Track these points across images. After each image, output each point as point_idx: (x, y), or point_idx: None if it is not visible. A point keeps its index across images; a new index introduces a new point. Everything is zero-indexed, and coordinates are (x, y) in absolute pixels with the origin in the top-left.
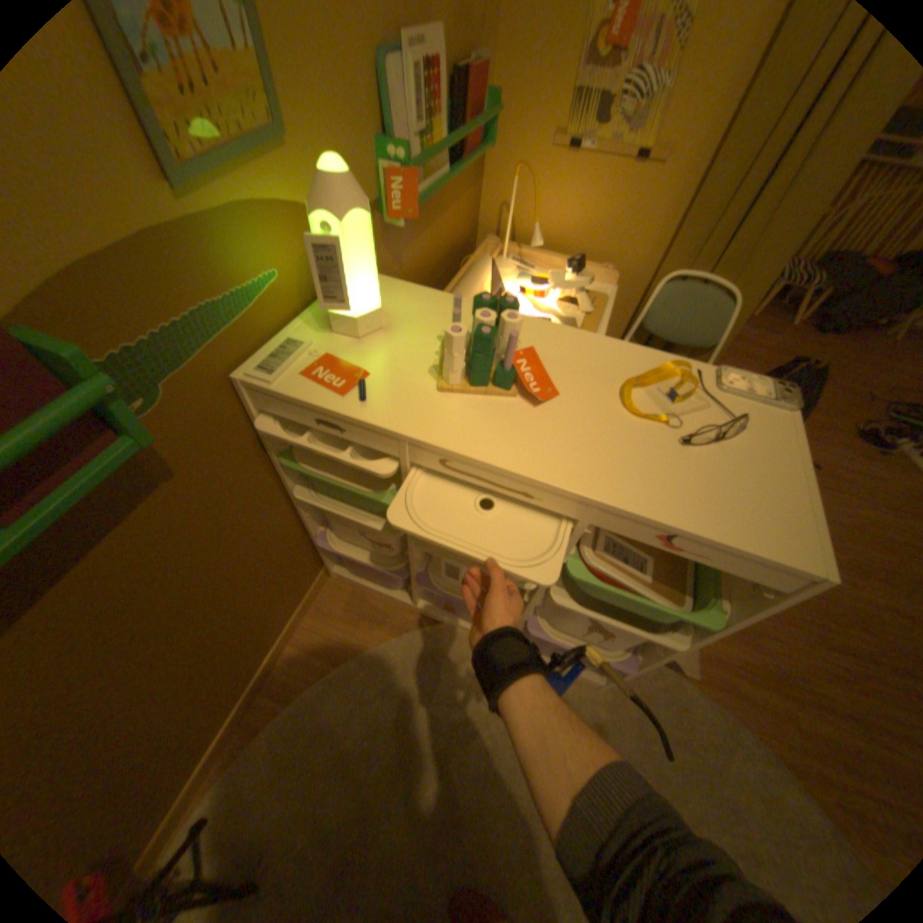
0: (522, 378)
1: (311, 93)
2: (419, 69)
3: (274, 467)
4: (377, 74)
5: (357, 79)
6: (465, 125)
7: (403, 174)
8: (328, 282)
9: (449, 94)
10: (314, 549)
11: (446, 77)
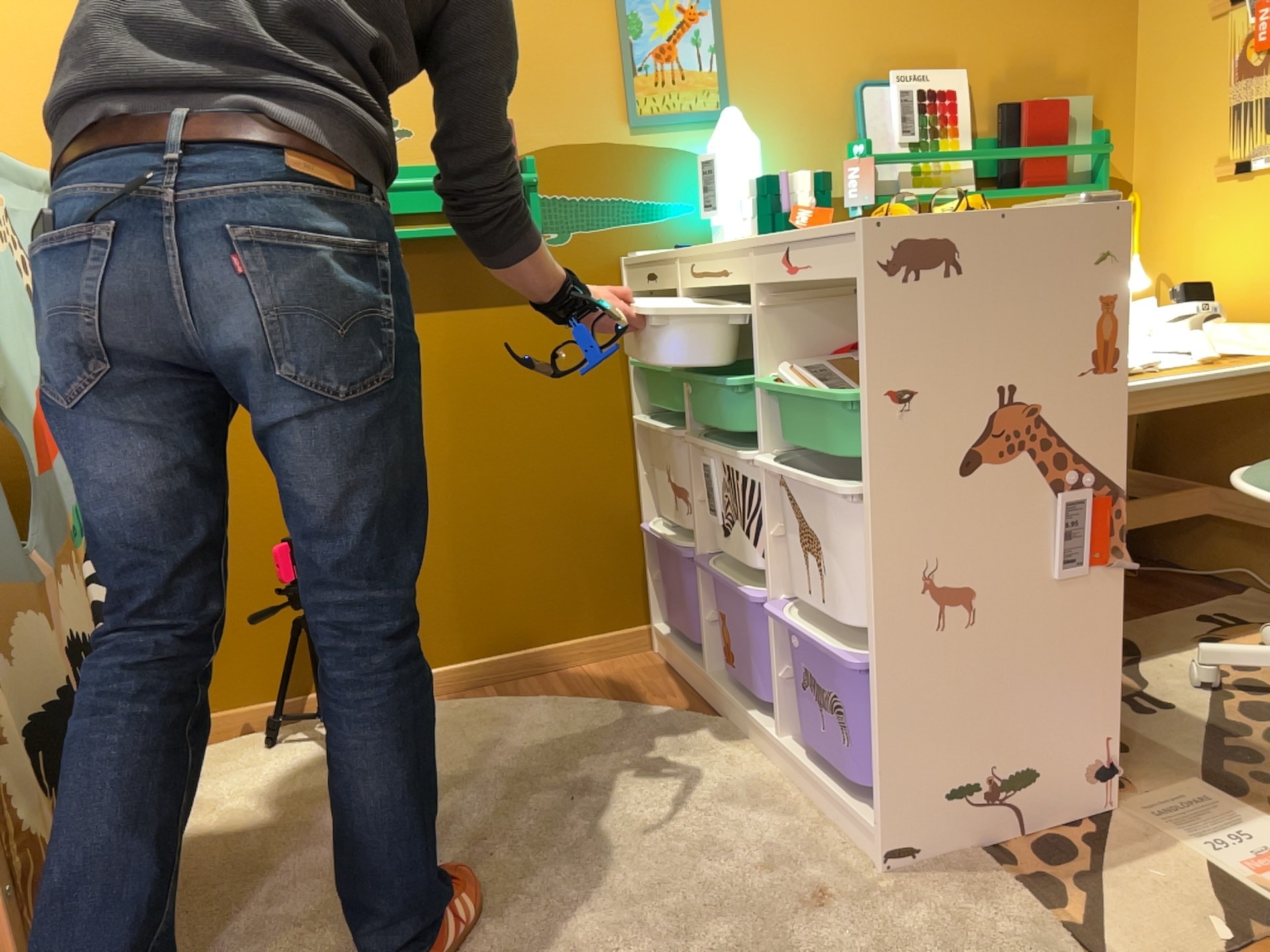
0: (802, 229)
1: (765, 103)
2: (906, 96)
3: (630, 381)
4: (855, 101)
5: (824, 101)
6: (1017, 158)
7: (859, 165)
8: (707, 193)
9: (999, 133)
10: (645, 567)
11: (988, 118)
